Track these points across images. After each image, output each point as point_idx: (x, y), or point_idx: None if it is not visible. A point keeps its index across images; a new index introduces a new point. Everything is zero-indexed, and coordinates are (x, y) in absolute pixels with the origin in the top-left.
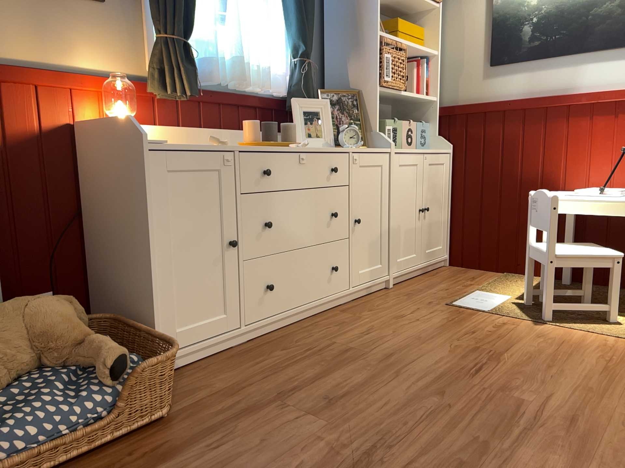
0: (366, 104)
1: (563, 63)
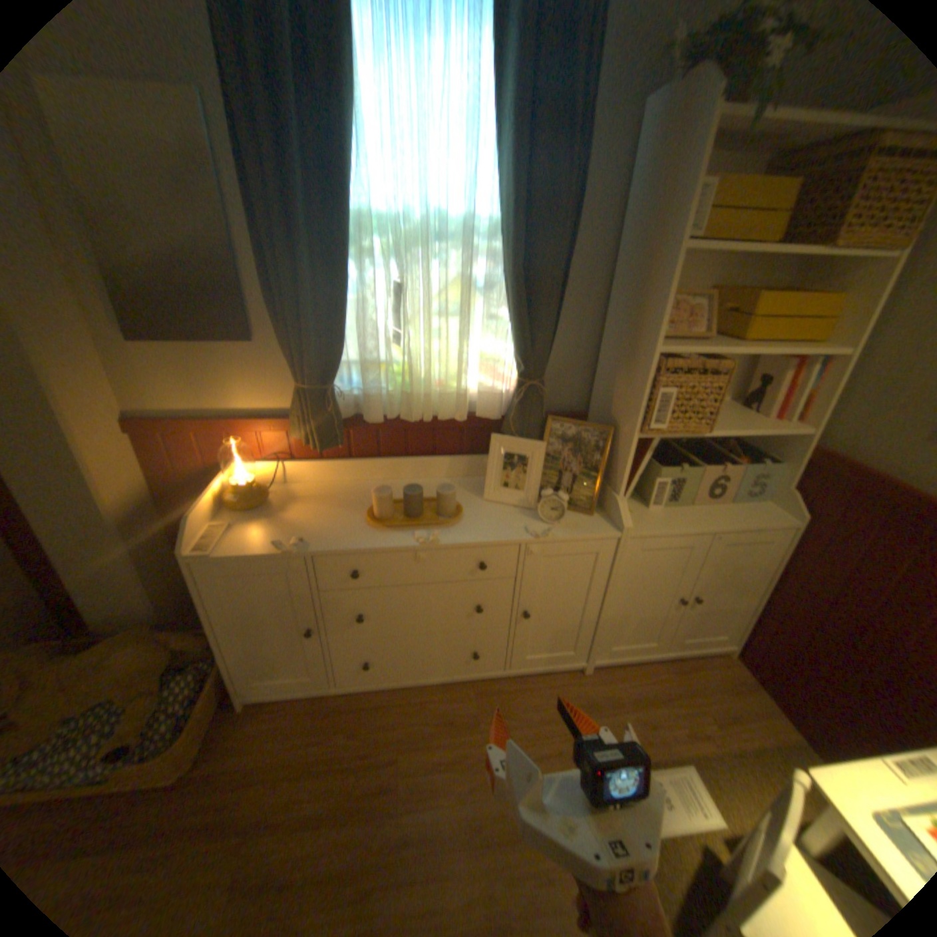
0: (619, 450)
1: None
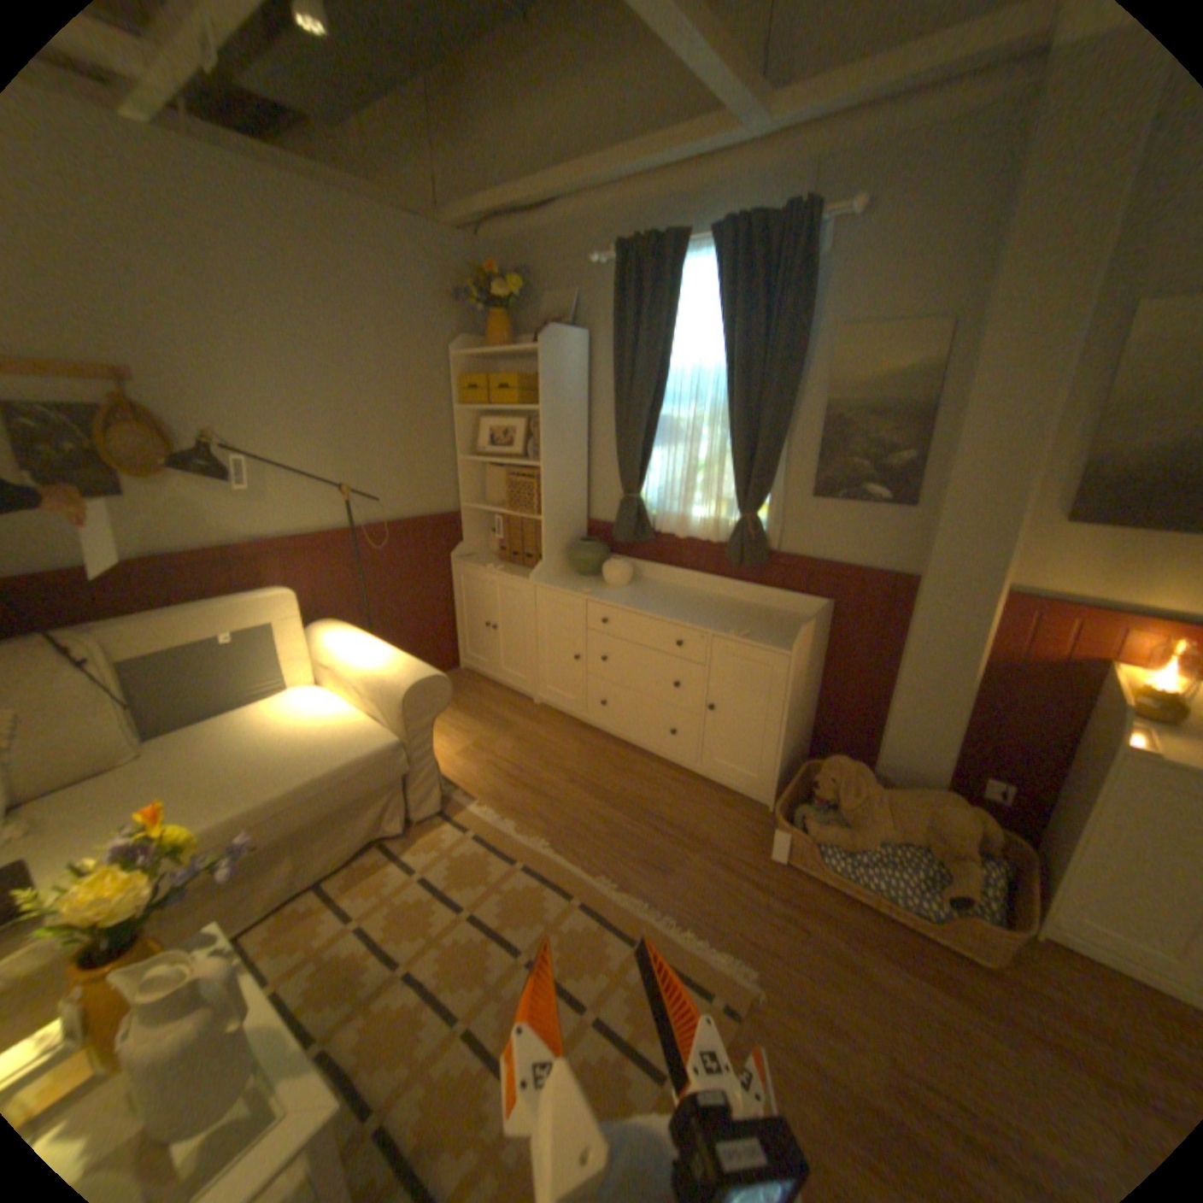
0: None
1: None
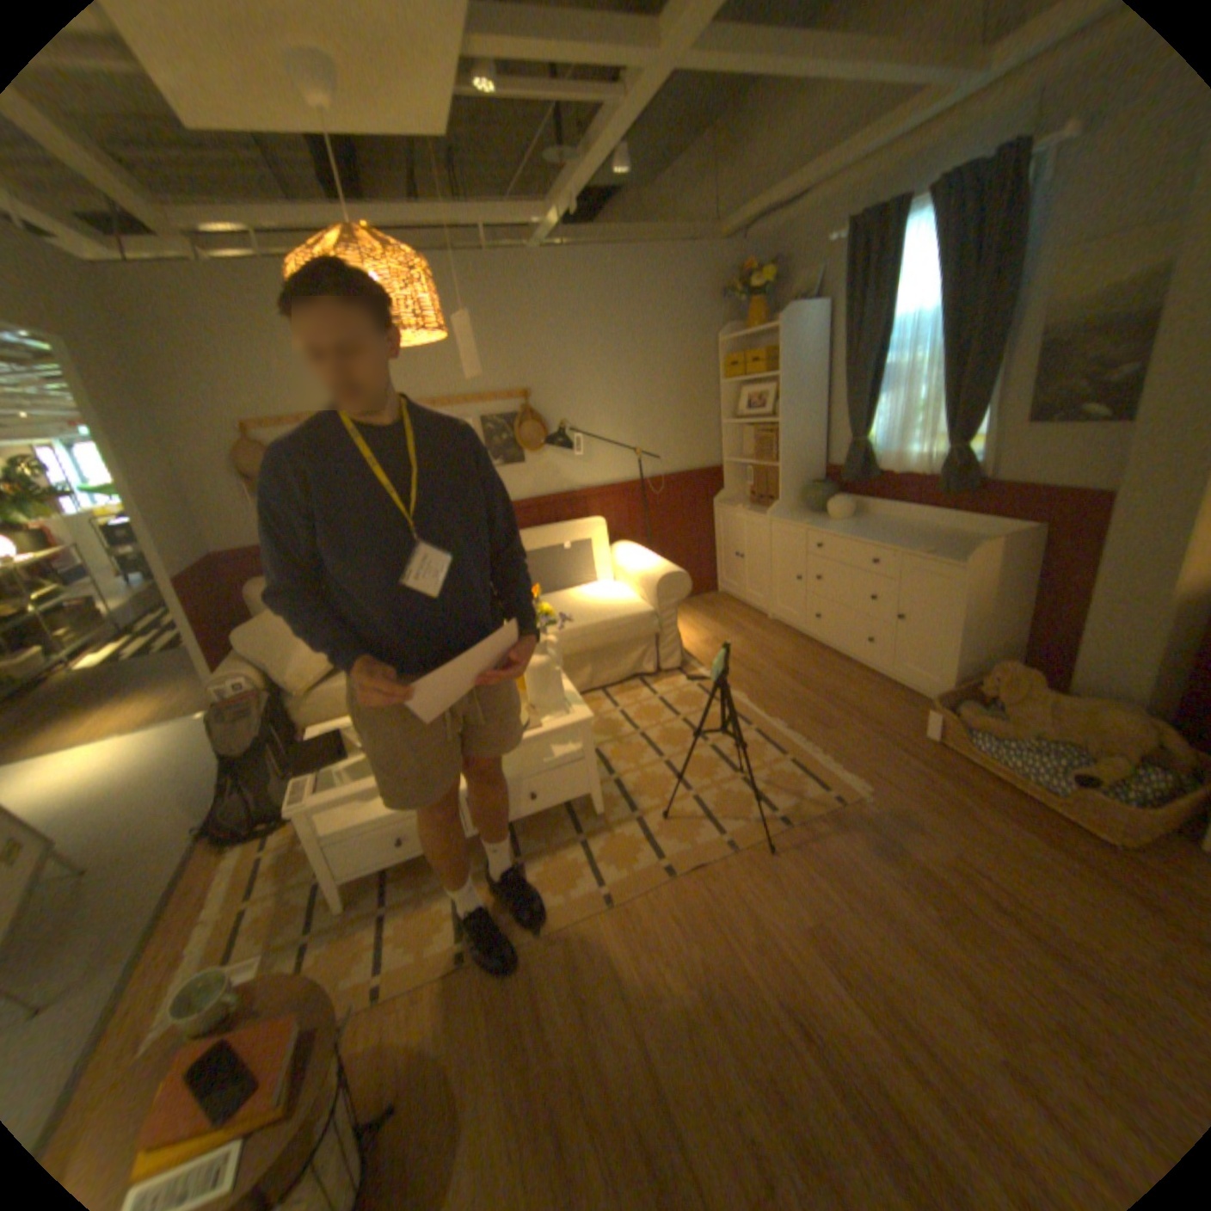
0: None
1: None
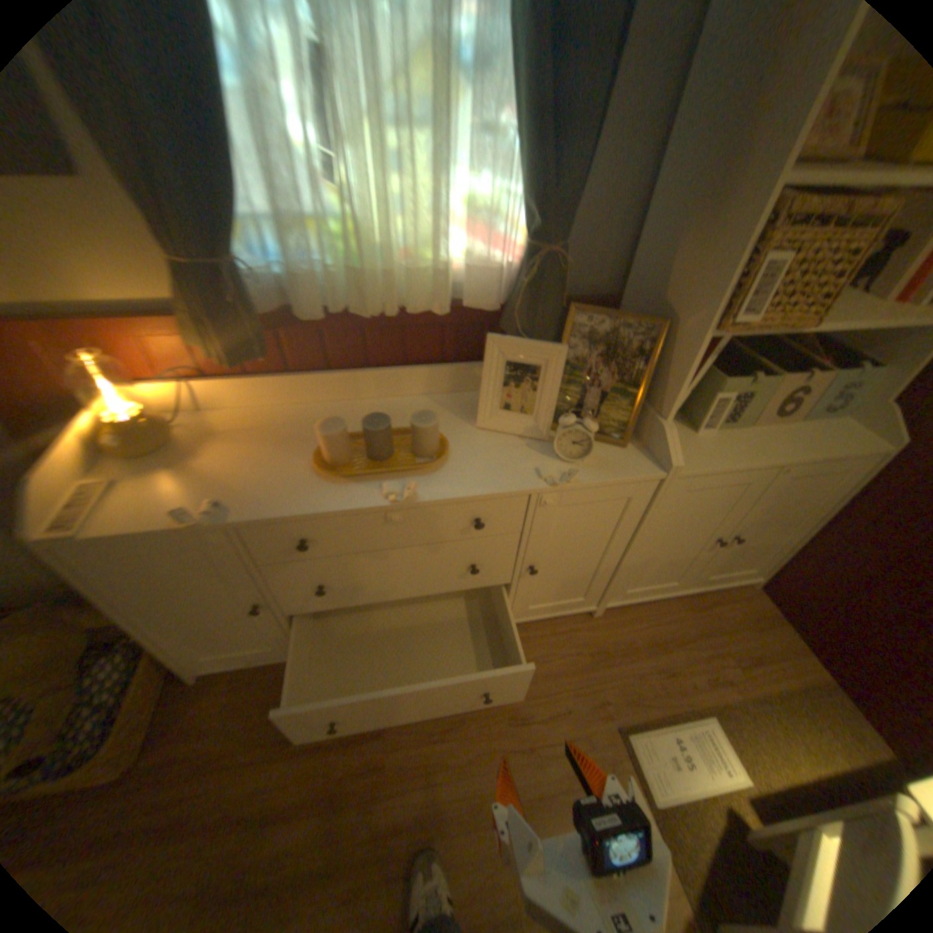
0: (675, 355)
1: None
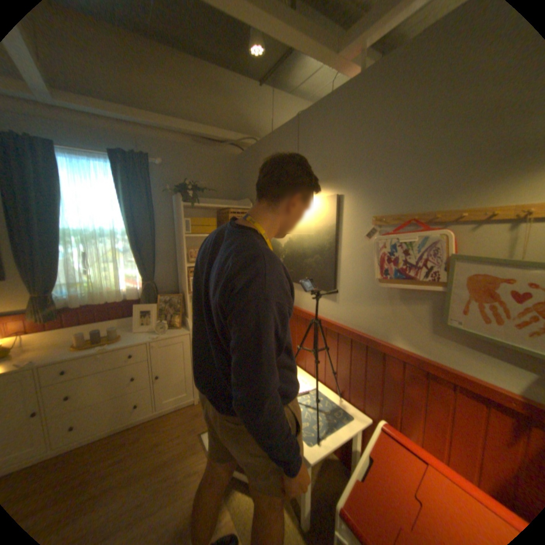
0: (186, 303)
1: (296, 287)
